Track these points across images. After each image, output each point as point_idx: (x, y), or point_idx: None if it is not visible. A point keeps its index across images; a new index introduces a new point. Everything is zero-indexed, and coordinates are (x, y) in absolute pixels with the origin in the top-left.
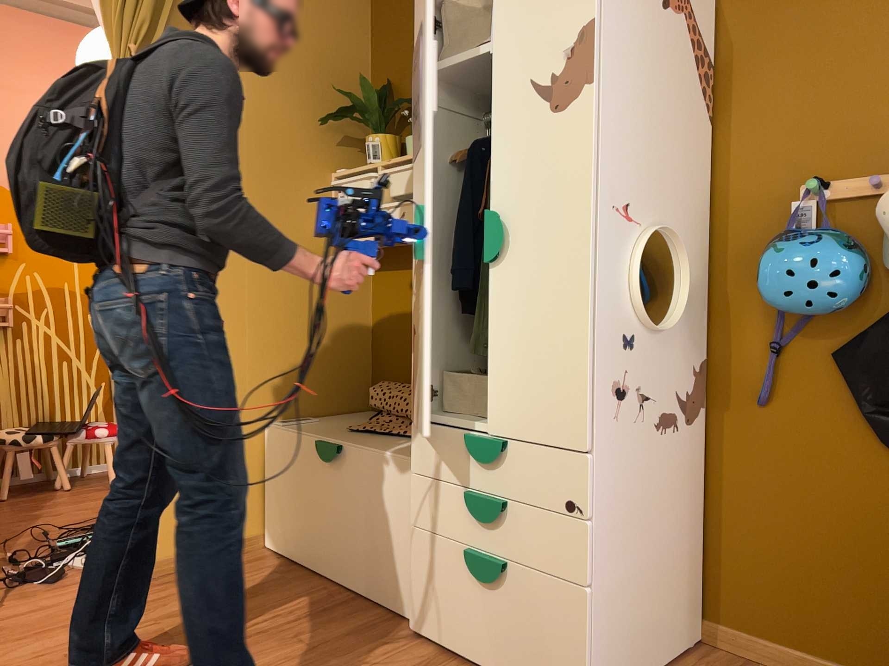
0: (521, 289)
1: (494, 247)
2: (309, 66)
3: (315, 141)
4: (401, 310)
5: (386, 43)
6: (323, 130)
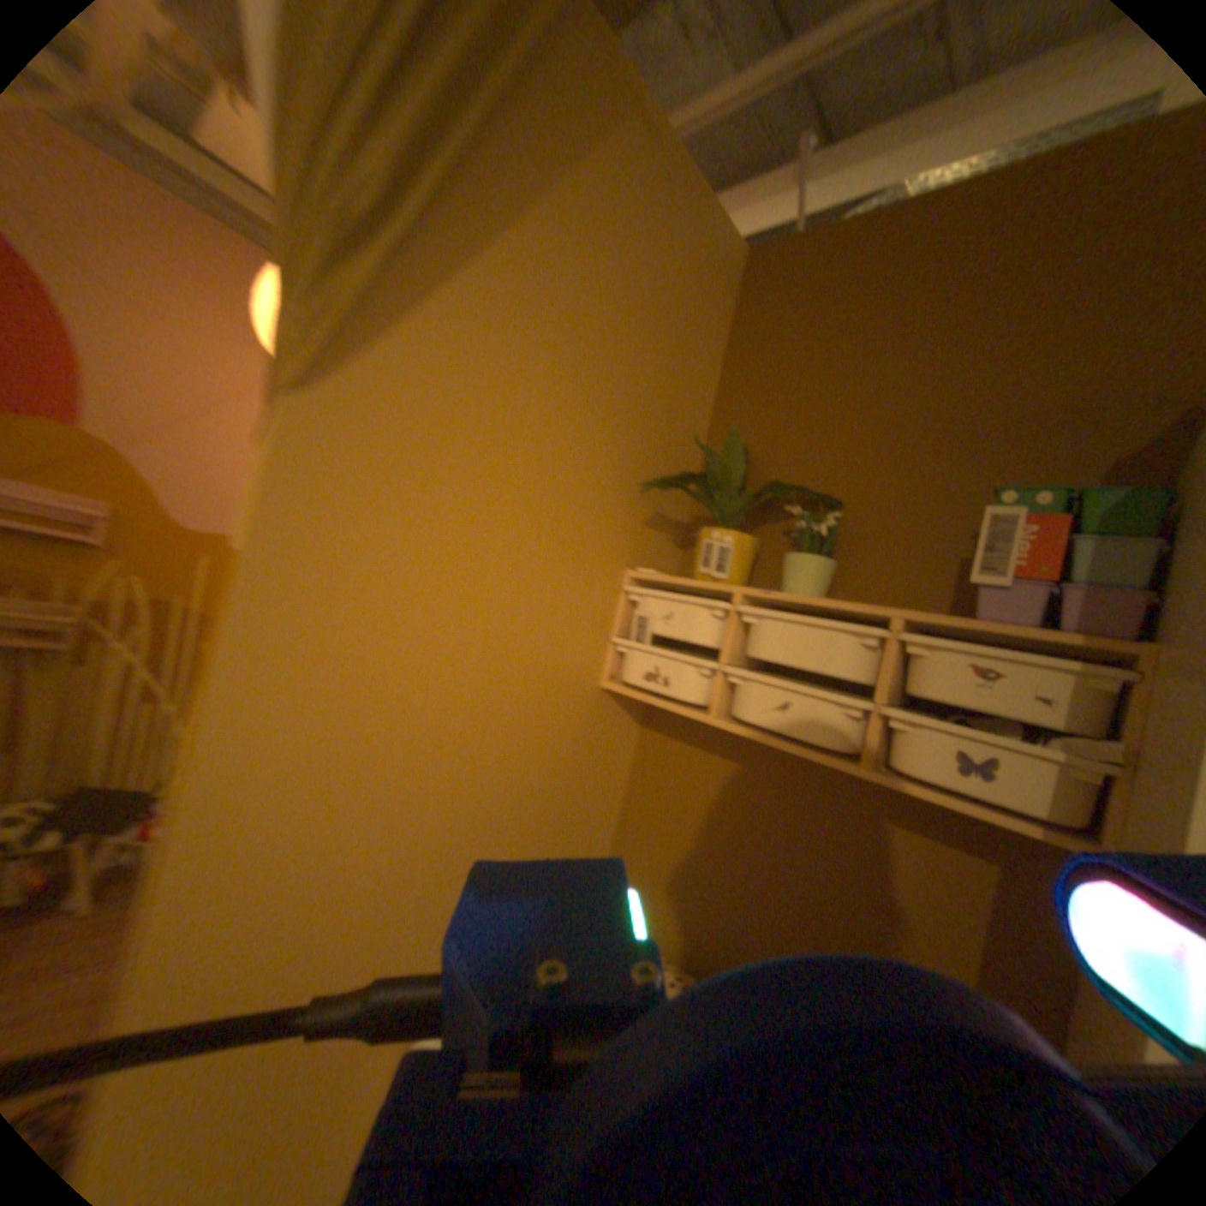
0: None
1: None
2: (640, 389)
3: (620, 515)
4: (694, 822)
5: (753, 387)
6: (634, 500)
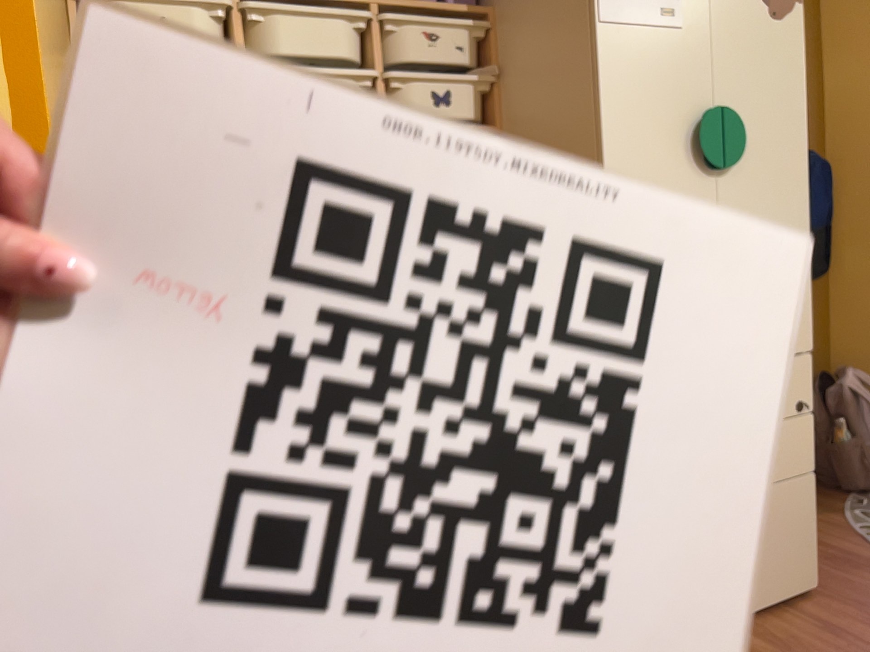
0: (753, 200)
1: (738, 152)
2: None
3: None
4: None
5: None
6: None
